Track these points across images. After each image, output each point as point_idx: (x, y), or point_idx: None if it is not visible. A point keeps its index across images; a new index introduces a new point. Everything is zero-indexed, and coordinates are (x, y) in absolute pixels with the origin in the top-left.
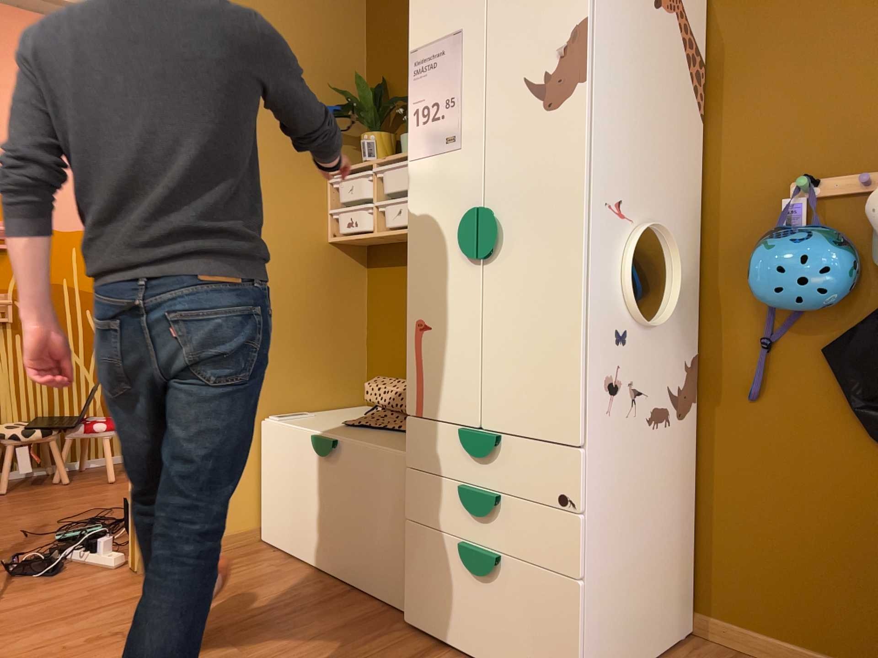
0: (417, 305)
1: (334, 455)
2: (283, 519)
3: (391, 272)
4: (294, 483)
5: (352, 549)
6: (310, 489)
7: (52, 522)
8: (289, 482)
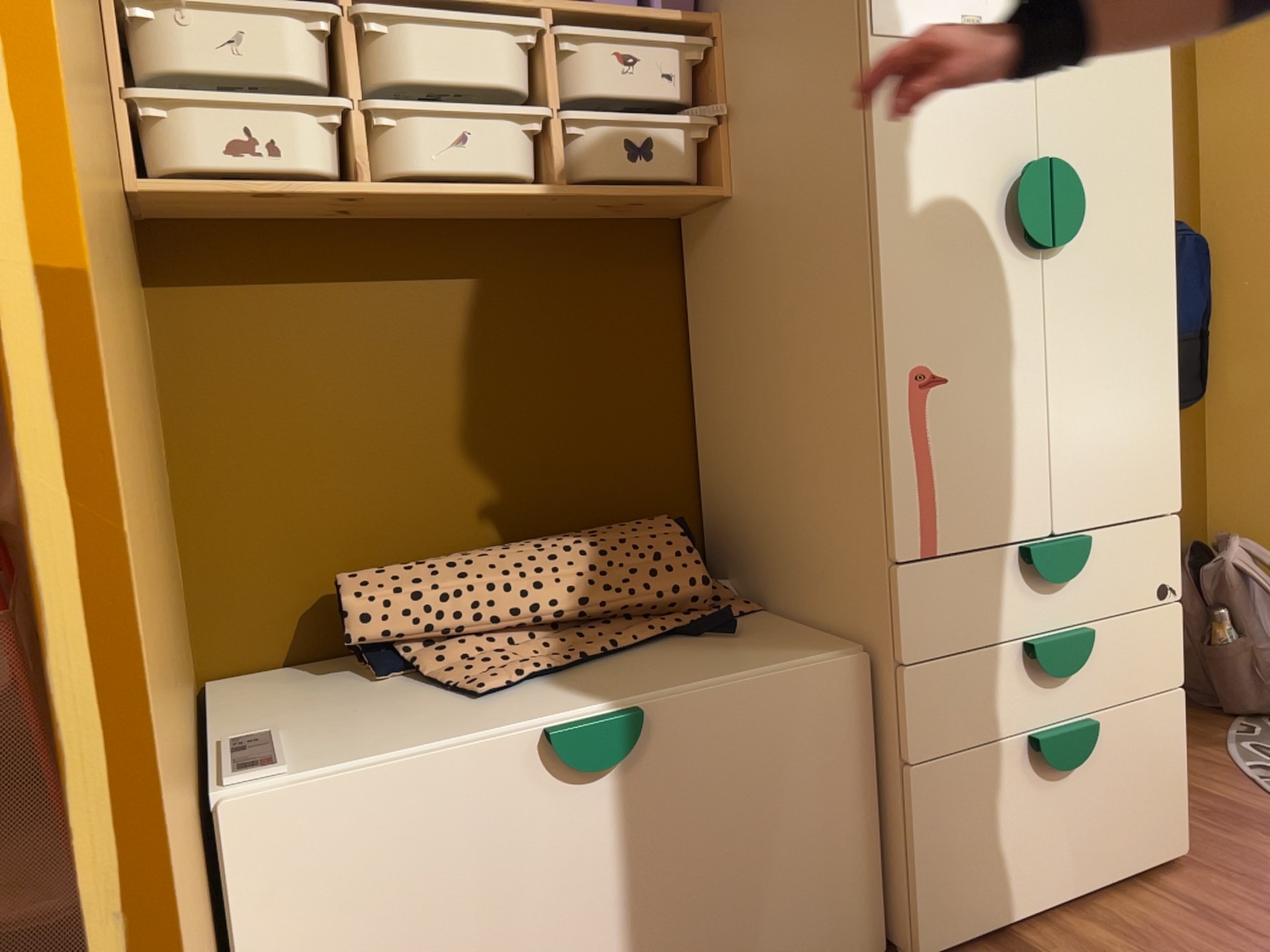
0: (914, 341)
1: (633, 751)
2: None
3: (272, 301)
4: (453, 913)
5: (717, 936)
6: (535, 888)
7: None
8: (427, 921)
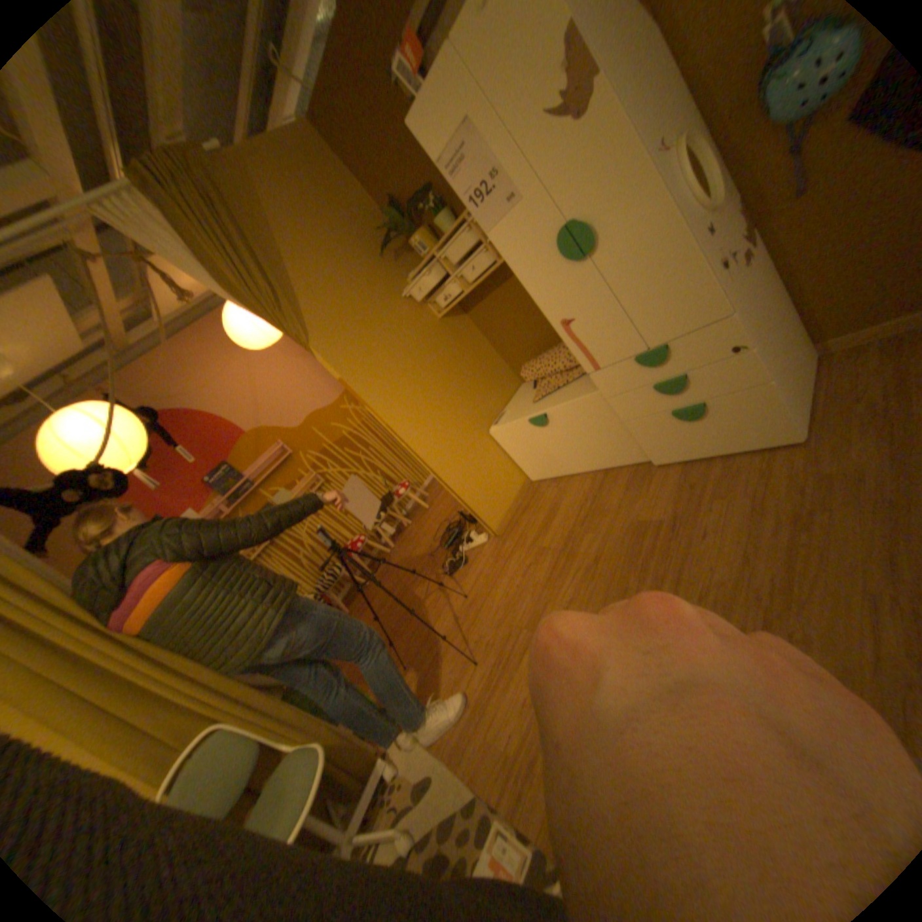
0: (556, 312)
1: (550, 419)
2: (539, 464)
3: (484, 303)
4: (533, 446)
5: (594, 452)
6: (545, 442)
7: (432, 541)
8: (529, 447)
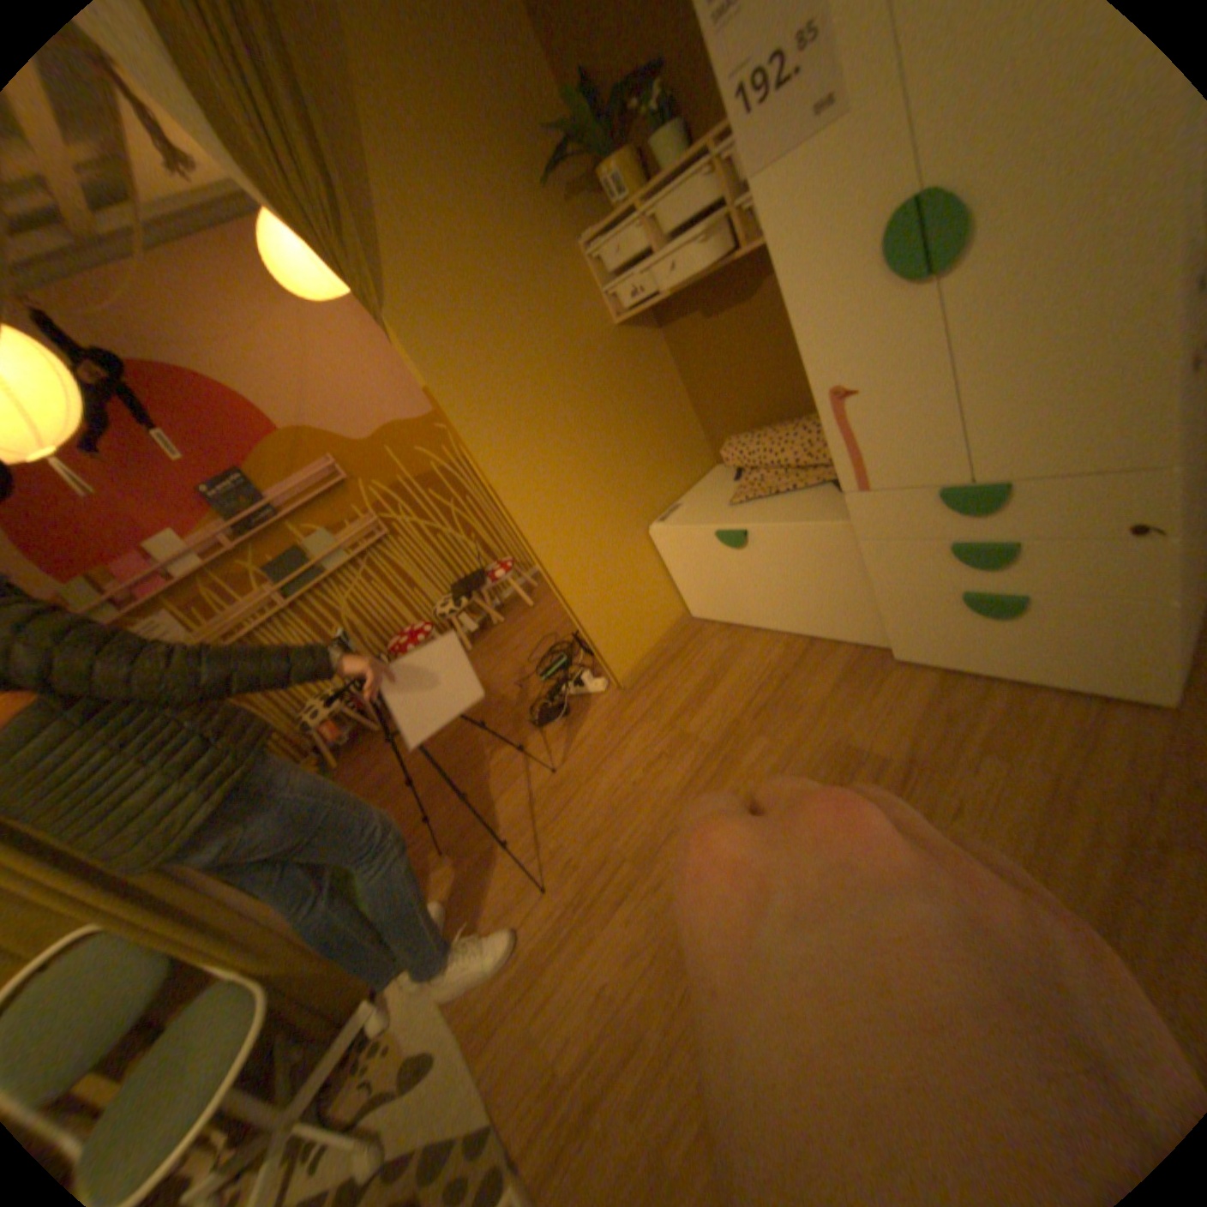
0: (826, 369)
1: (749, 540)
2: (710, 597)
3: (694, 318)
4: (709, 570)
5: (802, 608)
6: (730, 571)
7: (525, 661)
8: (703, 569)
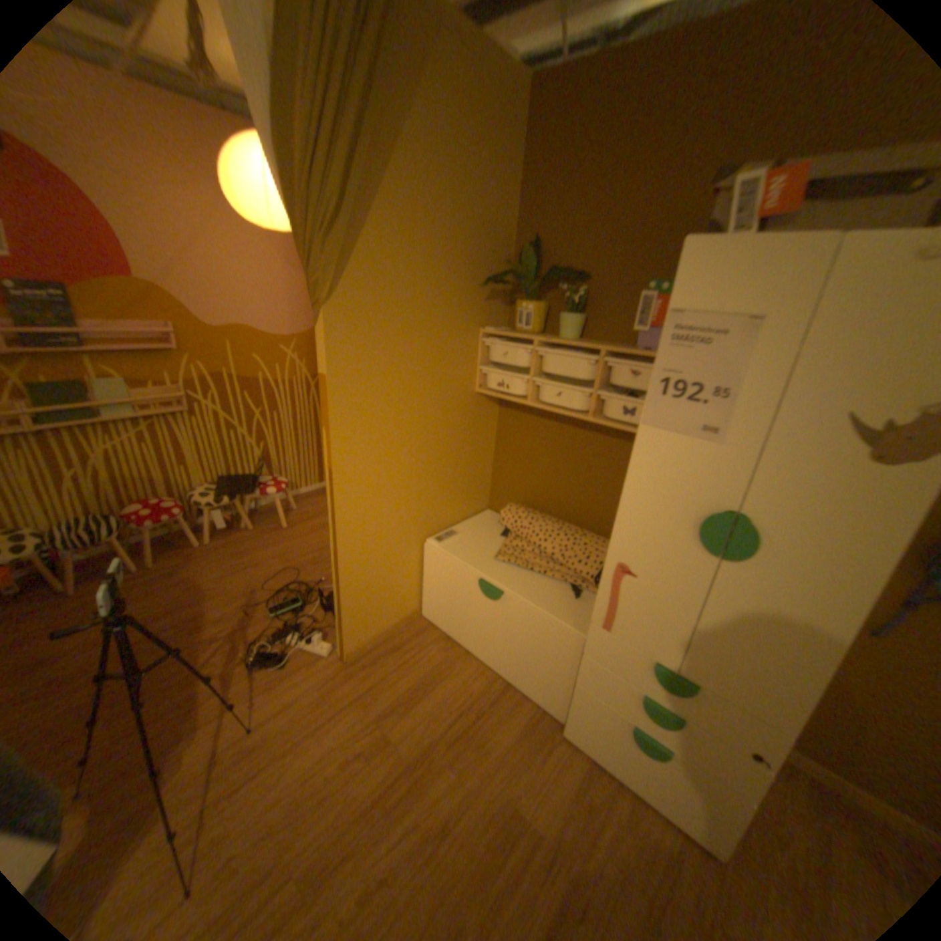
0: (623, 552)
1: (500, 600)
2: (445, 614)
3: (524, 419)
4: (457, 598)
5: (512, 663)
6: (473, 609)
7: (259, 589)
8: (452, 595)
